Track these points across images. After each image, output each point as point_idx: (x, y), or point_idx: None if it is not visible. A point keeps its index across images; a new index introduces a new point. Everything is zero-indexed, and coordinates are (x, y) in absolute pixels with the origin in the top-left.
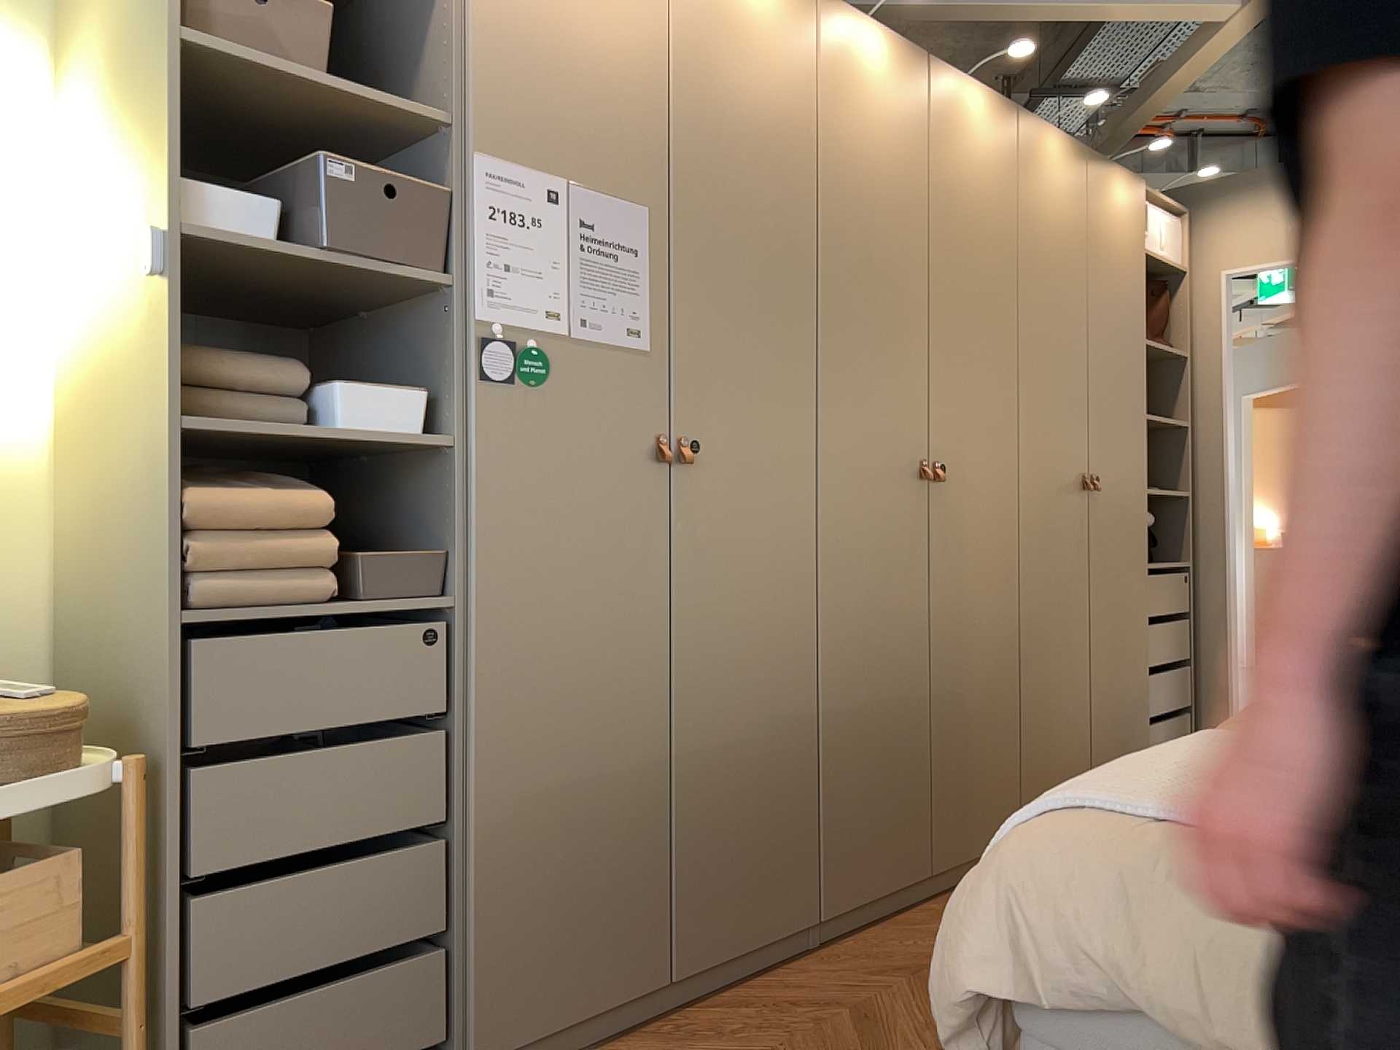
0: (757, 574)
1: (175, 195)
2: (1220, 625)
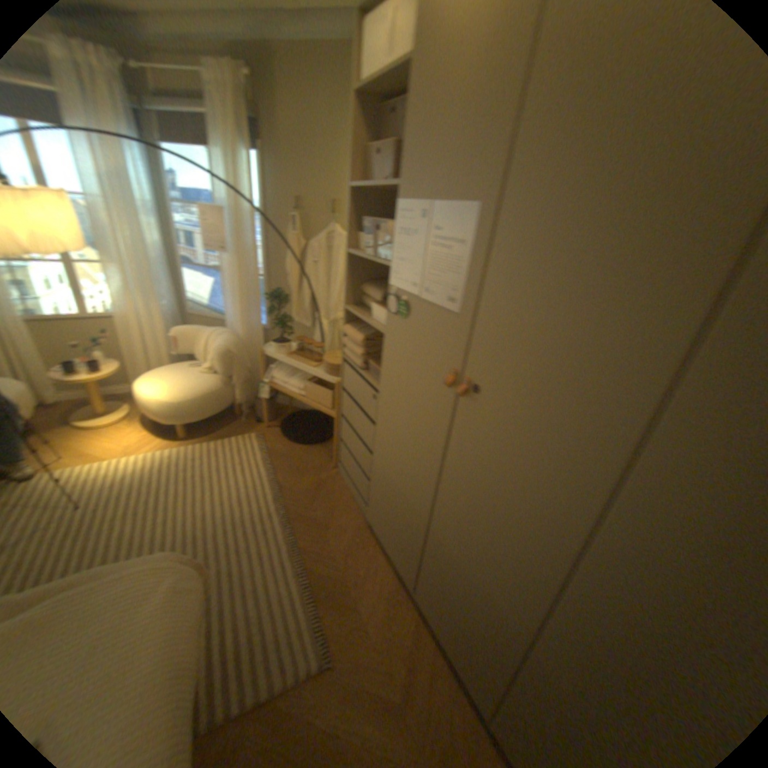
0: (499, 504)
1: (350, 239)
2: None
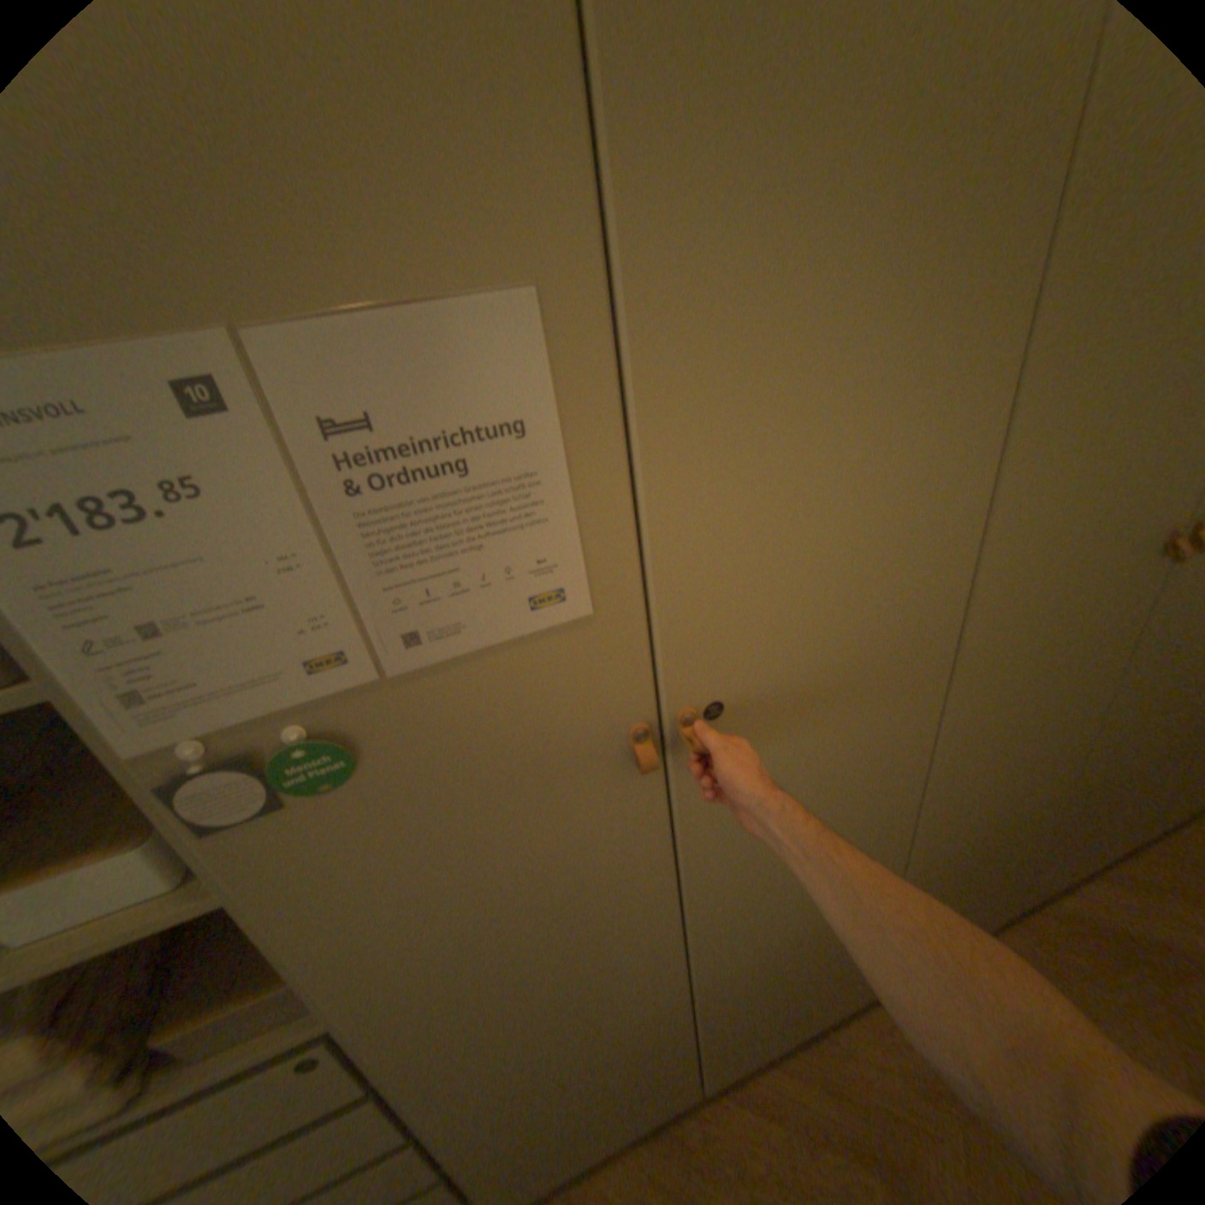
0: (825, 801)
1: None
2: None
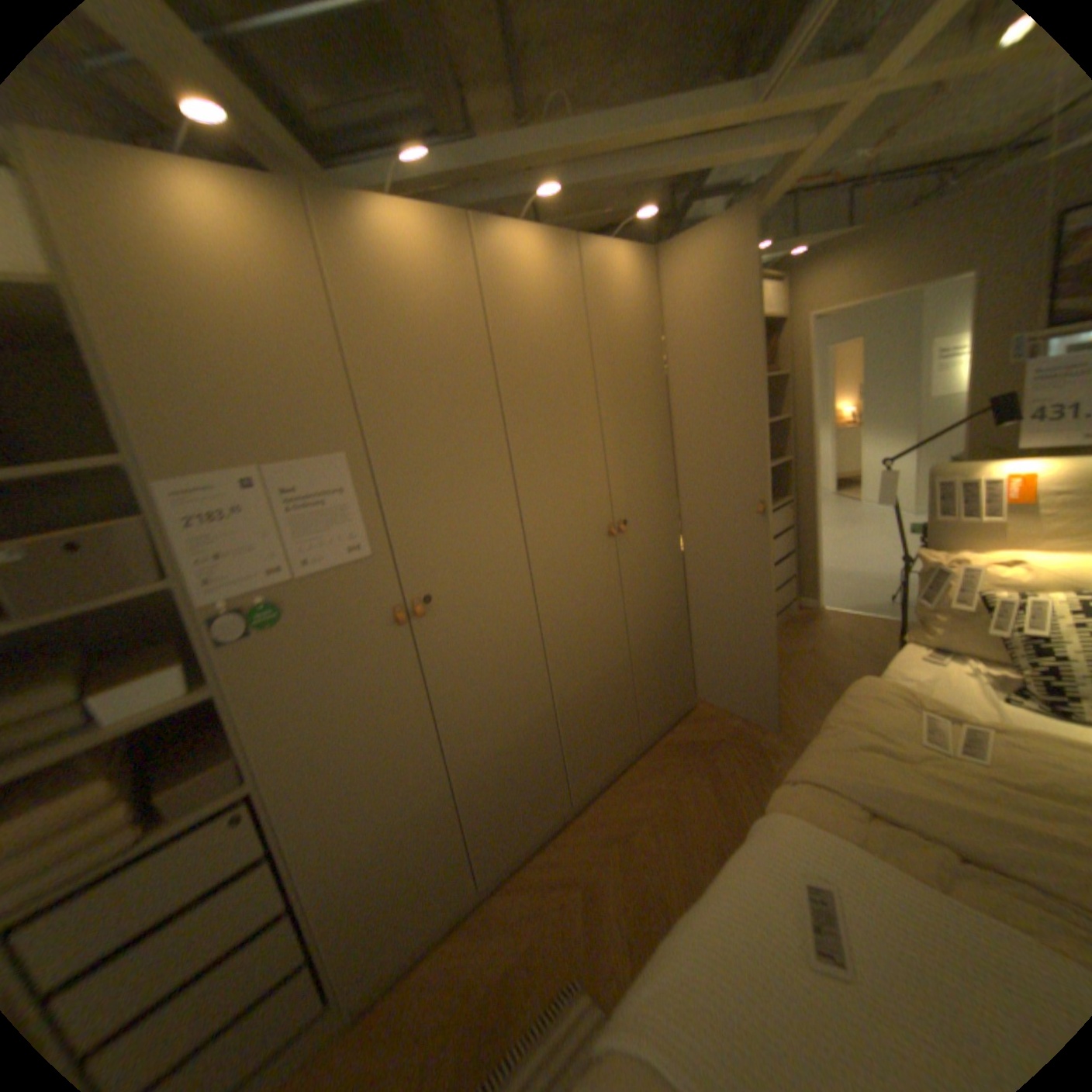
0: (493, 652)
1: None
2: (810, 529)
